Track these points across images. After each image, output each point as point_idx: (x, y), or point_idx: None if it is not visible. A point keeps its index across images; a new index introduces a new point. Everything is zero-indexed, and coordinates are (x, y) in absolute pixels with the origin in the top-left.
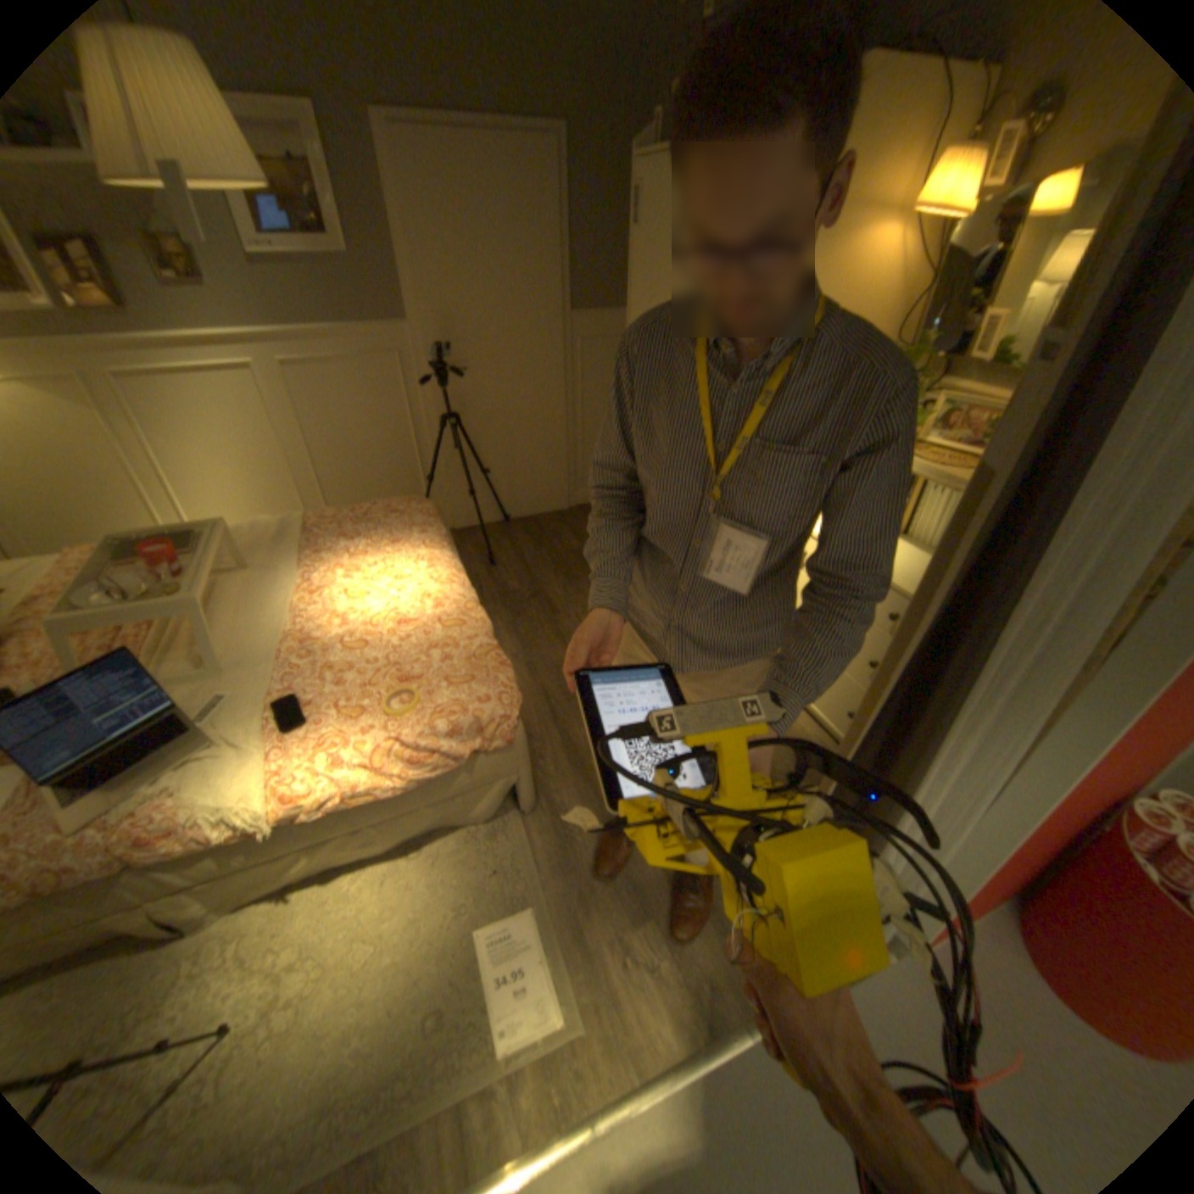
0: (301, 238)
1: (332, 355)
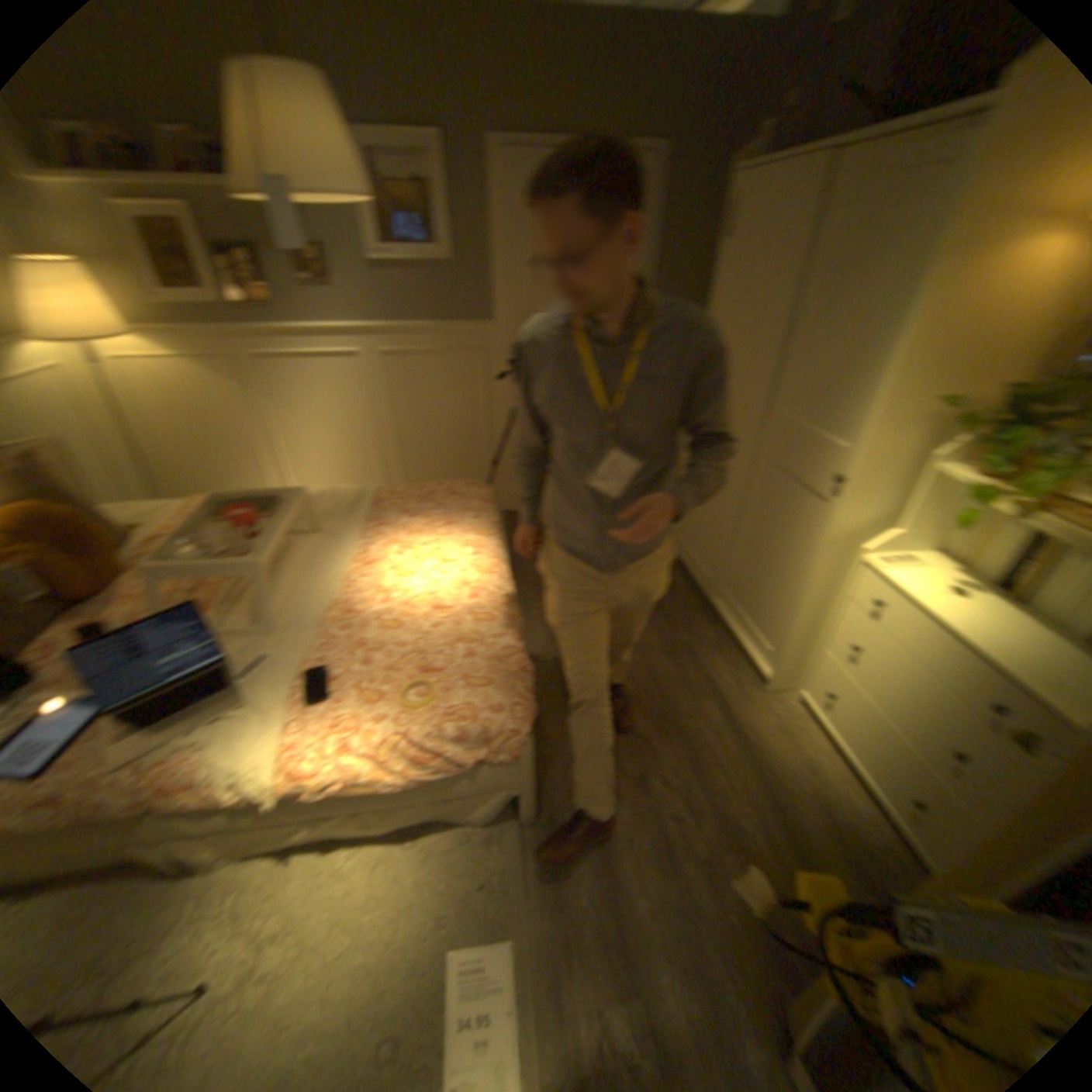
0: (420, 246)
1: (431, 348)
